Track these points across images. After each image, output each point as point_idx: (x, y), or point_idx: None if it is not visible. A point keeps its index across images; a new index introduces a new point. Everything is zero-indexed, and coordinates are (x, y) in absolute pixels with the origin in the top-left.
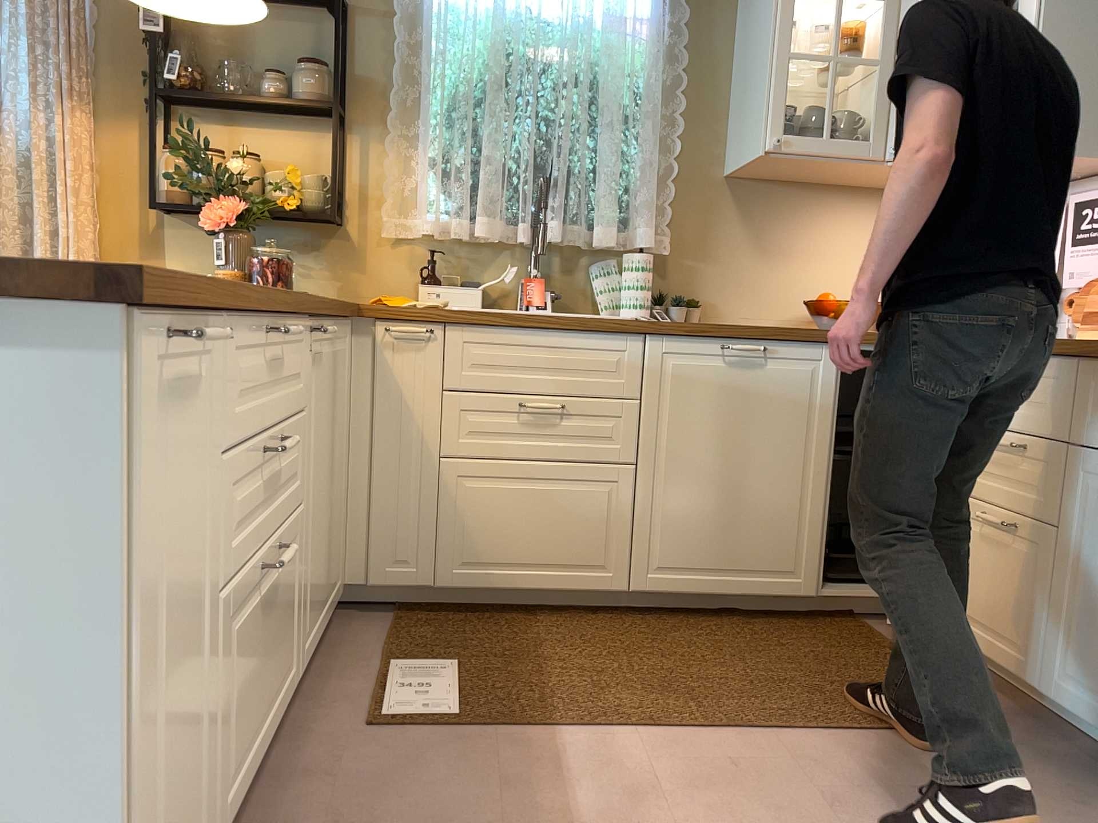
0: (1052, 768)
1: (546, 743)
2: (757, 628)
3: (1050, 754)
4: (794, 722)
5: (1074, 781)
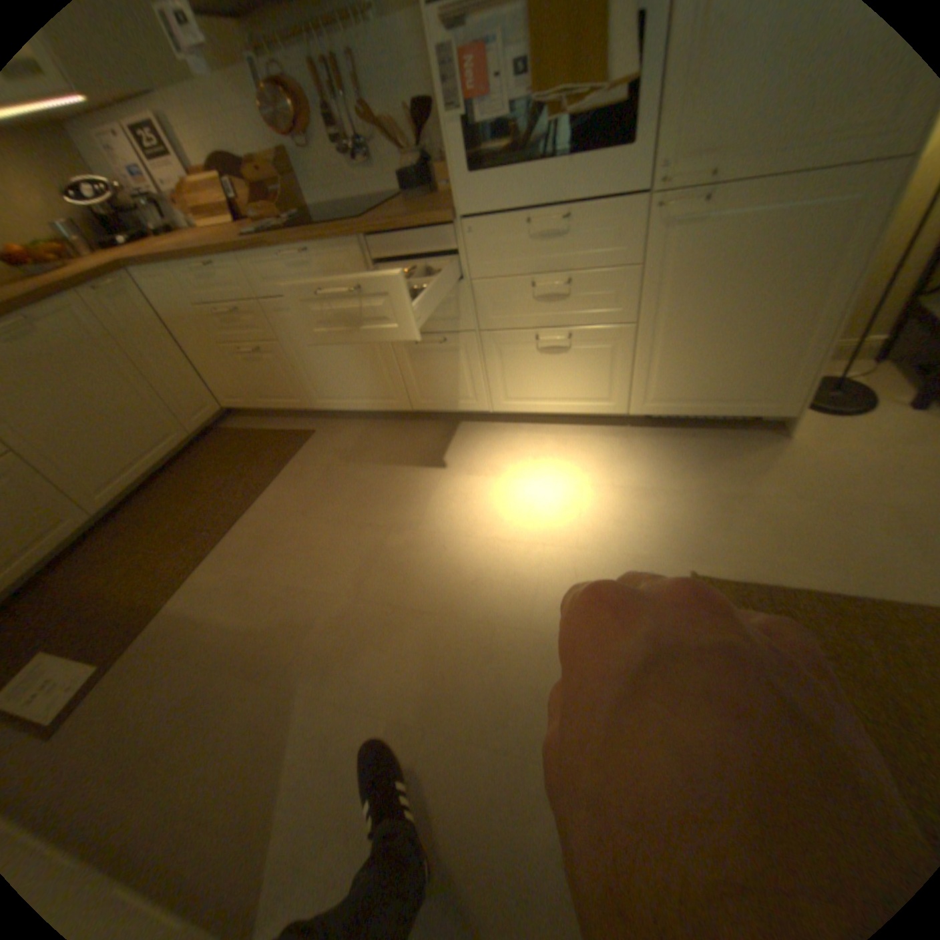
0: (338, 432)
1: (165, 619)
2: (178, 472)
3: (332, 427)
4: (250, 497)
5: (347, 431)
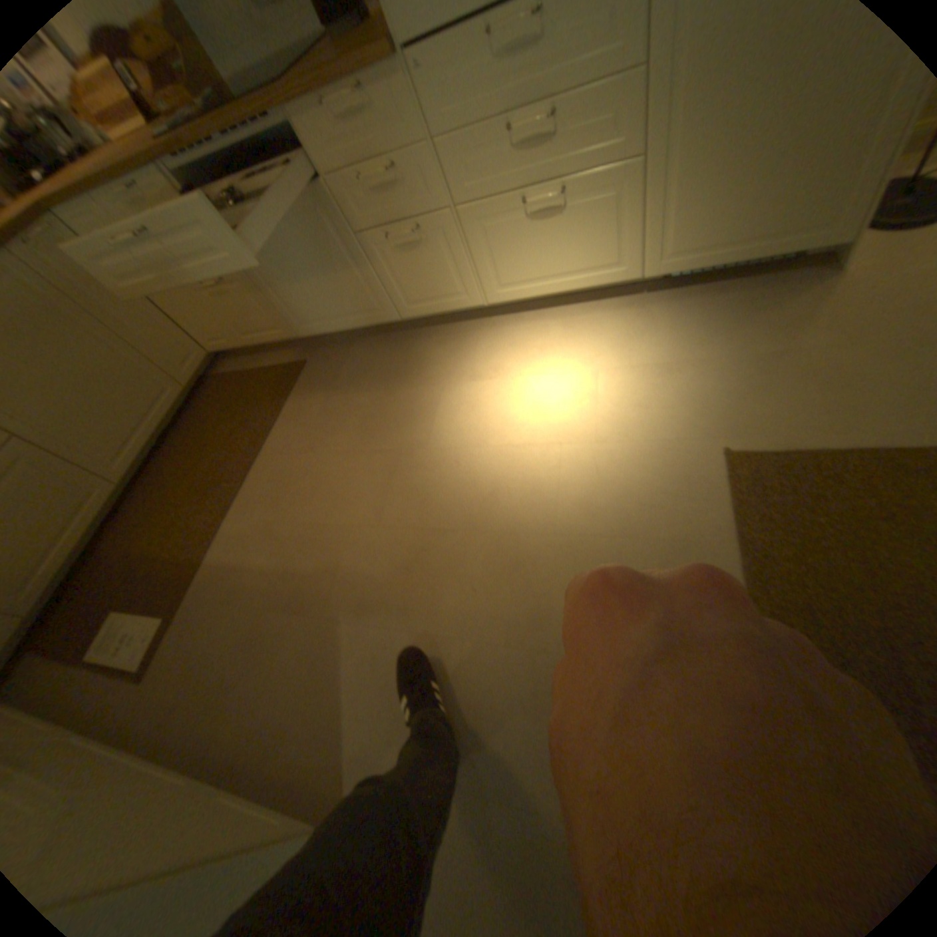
0: (330, 358)
1: (209, 570)
2: (185, 429)
3: (323, 355)
4: (258, 442)
5: (339, 356)
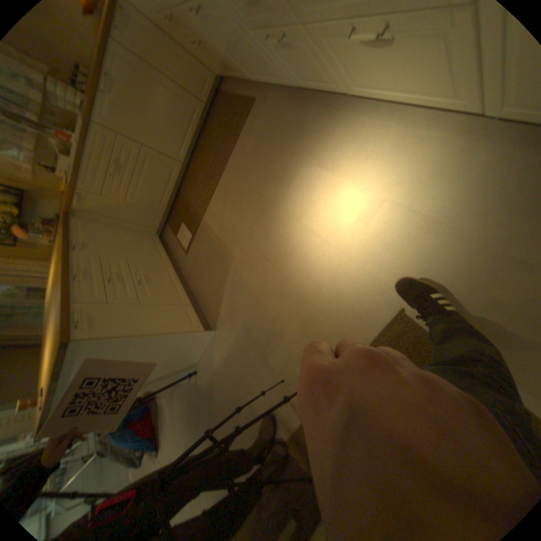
0: (266, 99)
1: (205, 221)
2: (207, 129)
3: (264, 93)
4: (227, 156)
5: (270, 98)
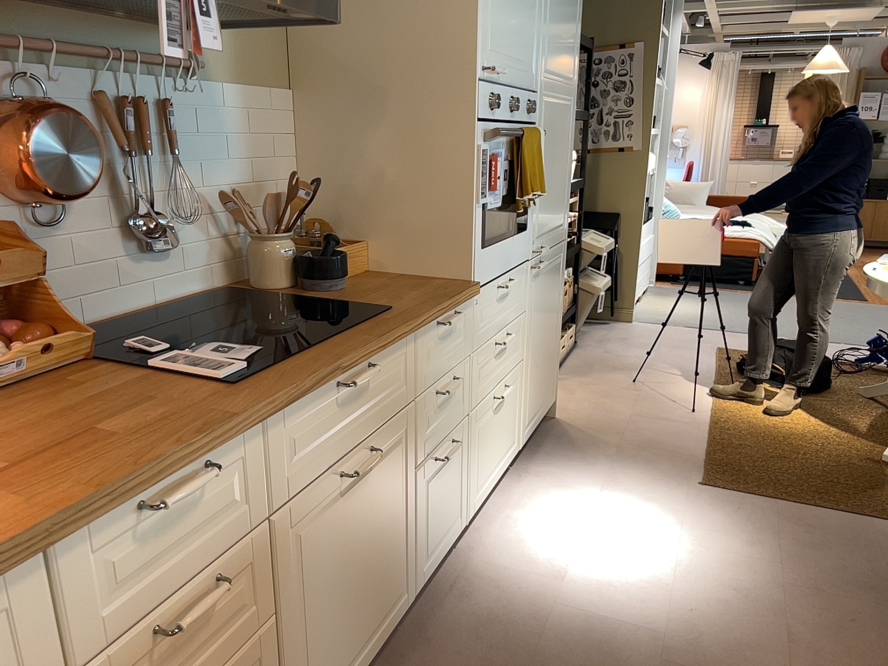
0: None
1: None
2: None
3: None
4: None
5: None
